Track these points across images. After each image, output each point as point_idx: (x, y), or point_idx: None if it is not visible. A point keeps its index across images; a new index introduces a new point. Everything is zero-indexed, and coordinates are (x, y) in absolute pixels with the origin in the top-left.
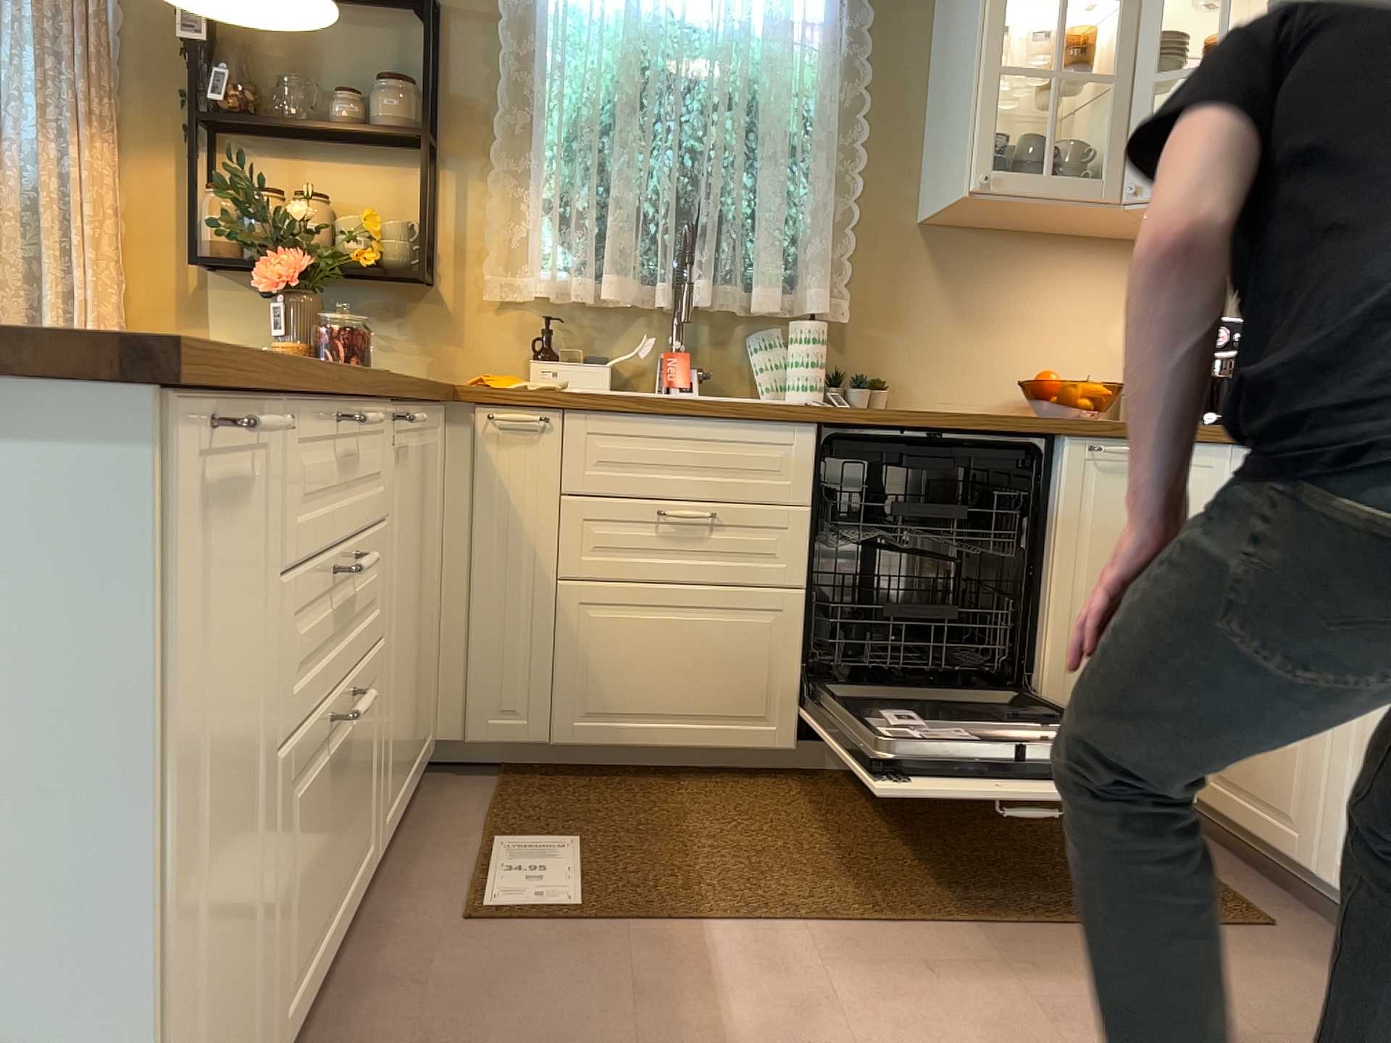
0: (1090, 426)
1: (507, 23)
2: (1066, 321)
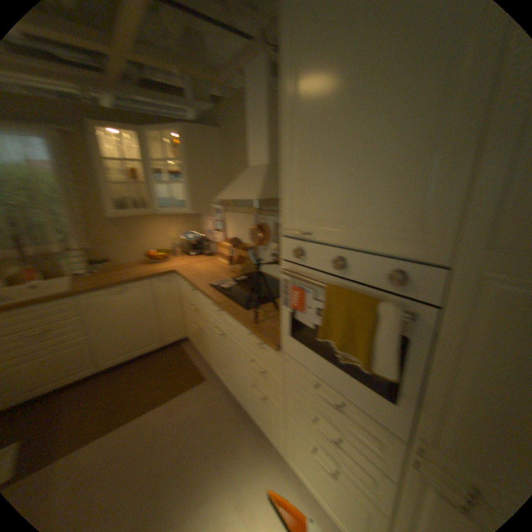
0: (152, 275)
1: None
2: (151, 233)
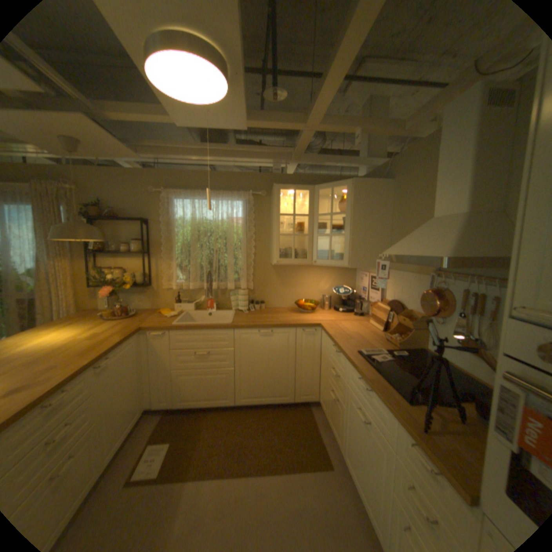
0: (301, 325)
1: (163, 222)
2: (308, 284)
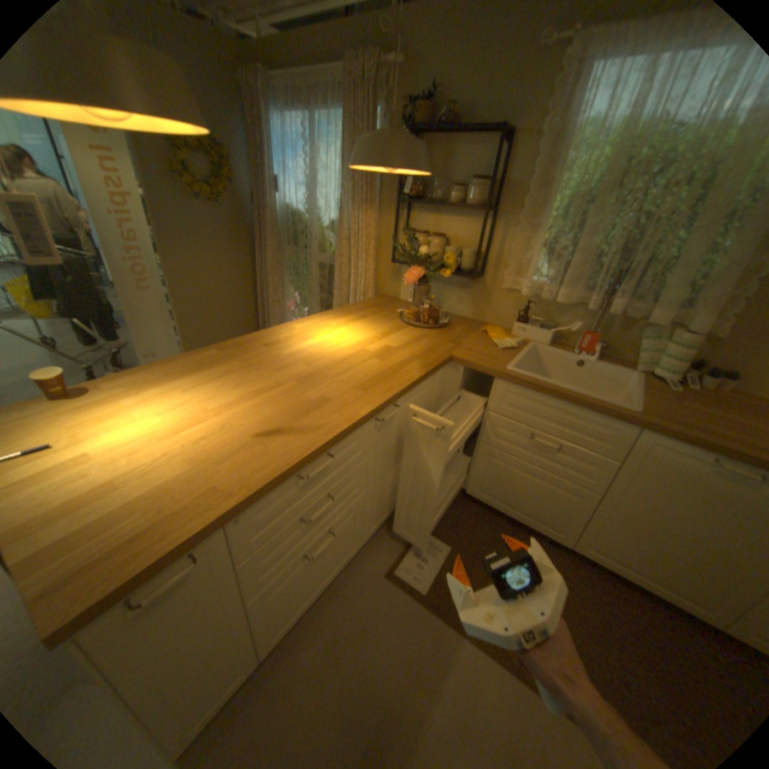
0: None
1: (548, 134)
2: None
